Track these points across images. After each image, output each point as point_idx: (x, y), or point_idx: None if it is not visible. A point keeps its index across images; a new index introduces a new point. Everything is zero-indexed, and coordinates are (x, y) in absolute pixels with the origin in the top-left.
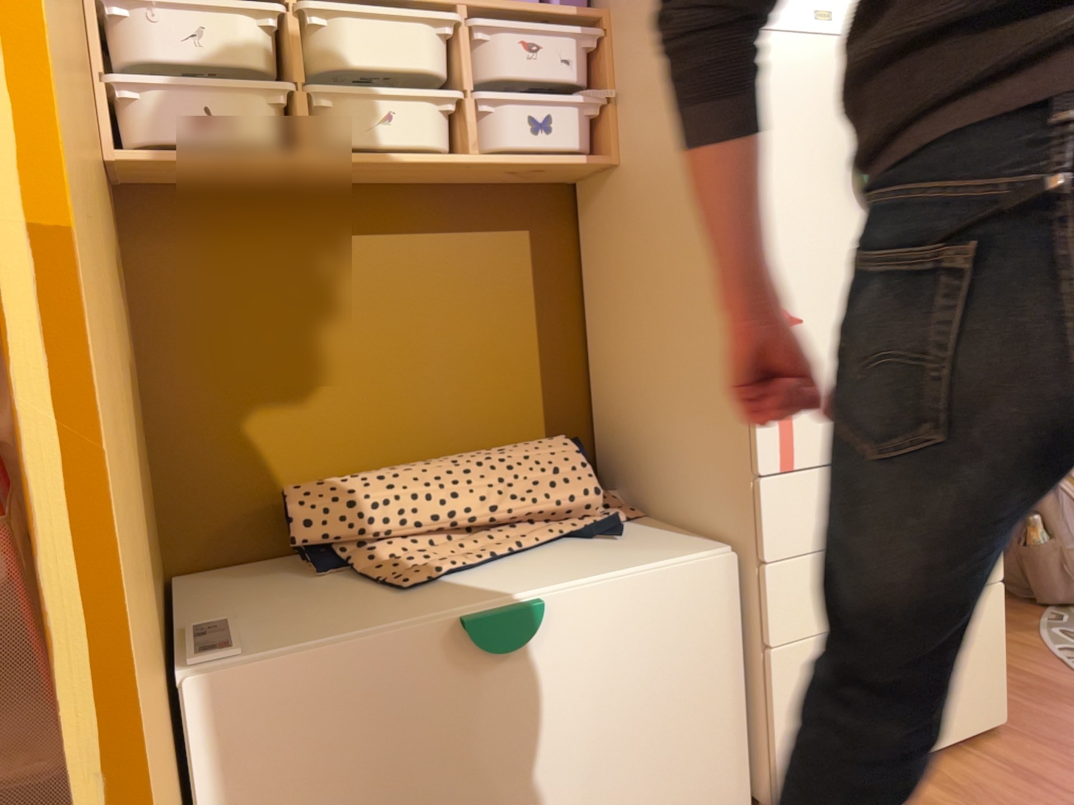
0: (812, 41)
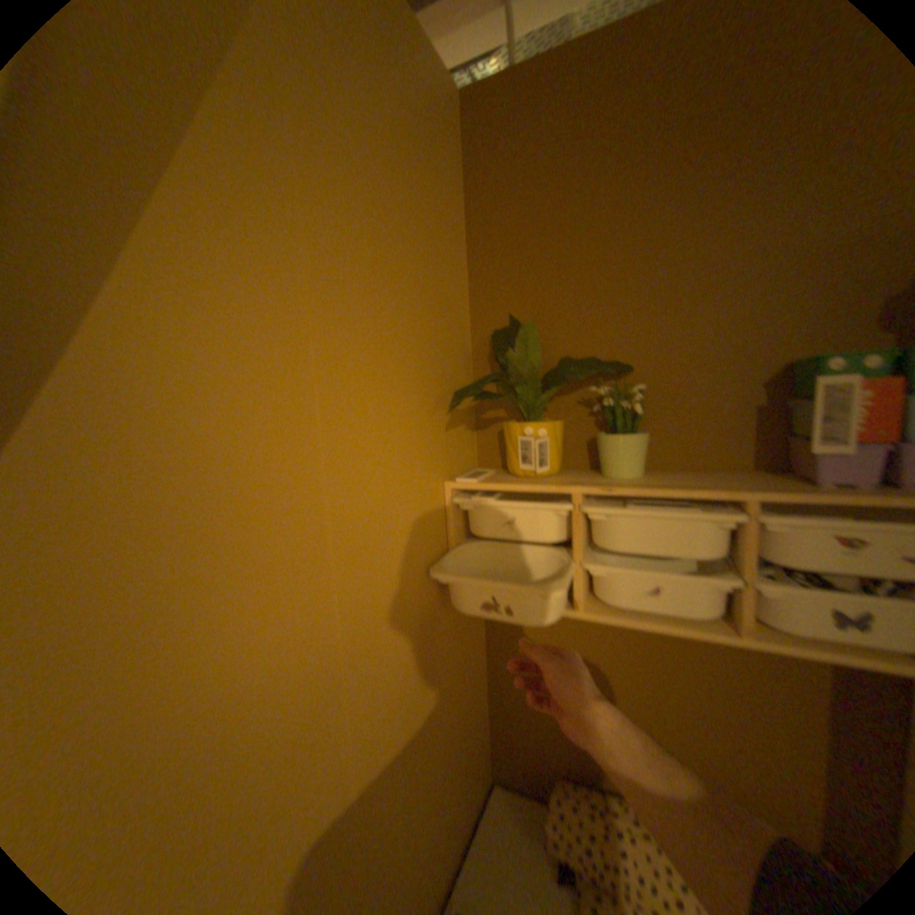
0: None
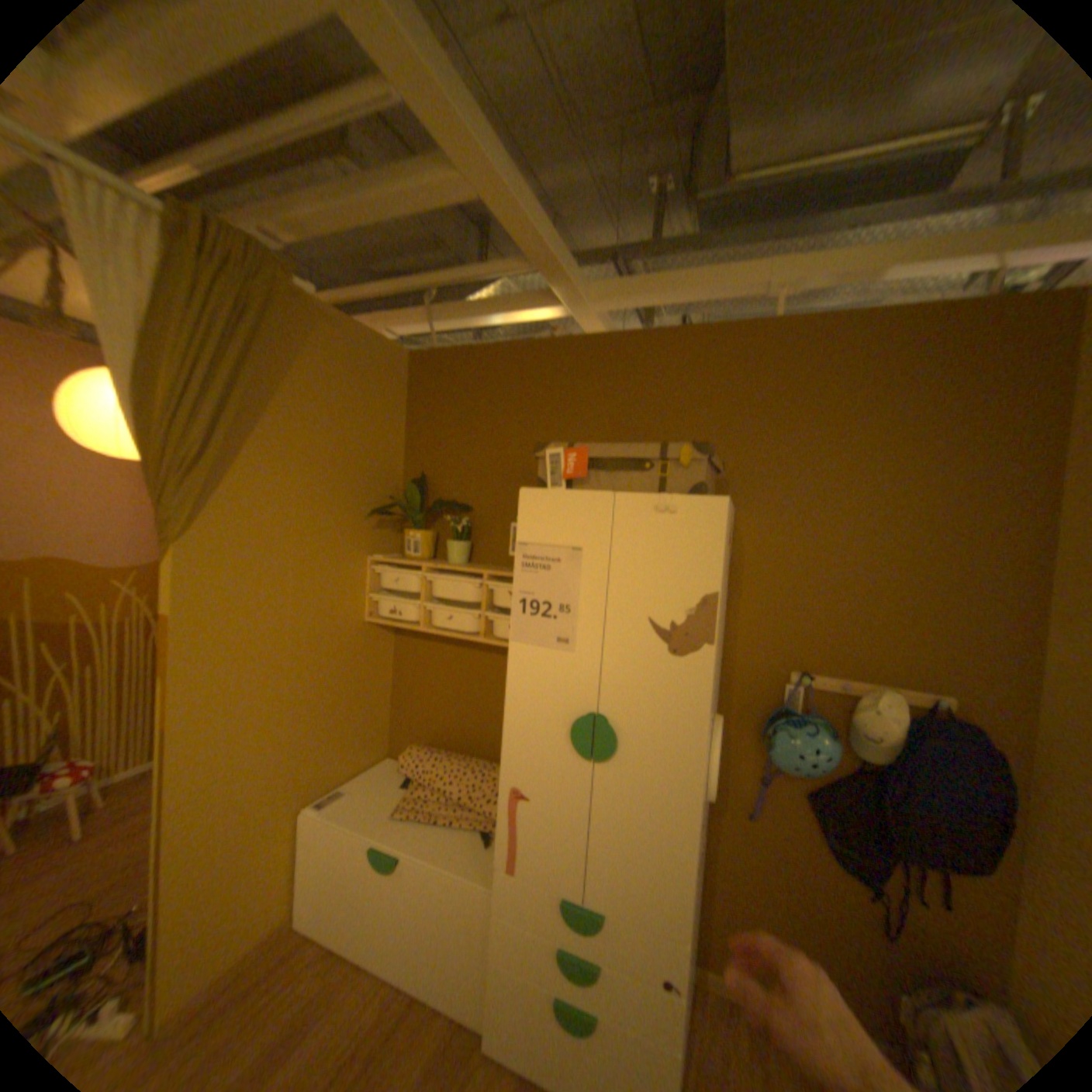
0: (553, 653)
